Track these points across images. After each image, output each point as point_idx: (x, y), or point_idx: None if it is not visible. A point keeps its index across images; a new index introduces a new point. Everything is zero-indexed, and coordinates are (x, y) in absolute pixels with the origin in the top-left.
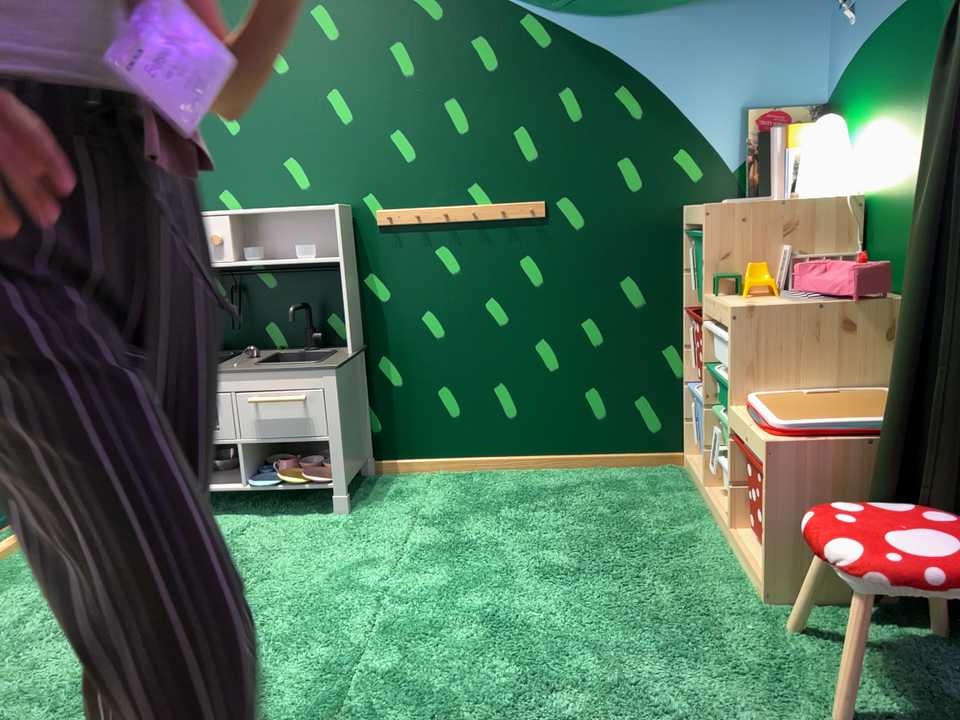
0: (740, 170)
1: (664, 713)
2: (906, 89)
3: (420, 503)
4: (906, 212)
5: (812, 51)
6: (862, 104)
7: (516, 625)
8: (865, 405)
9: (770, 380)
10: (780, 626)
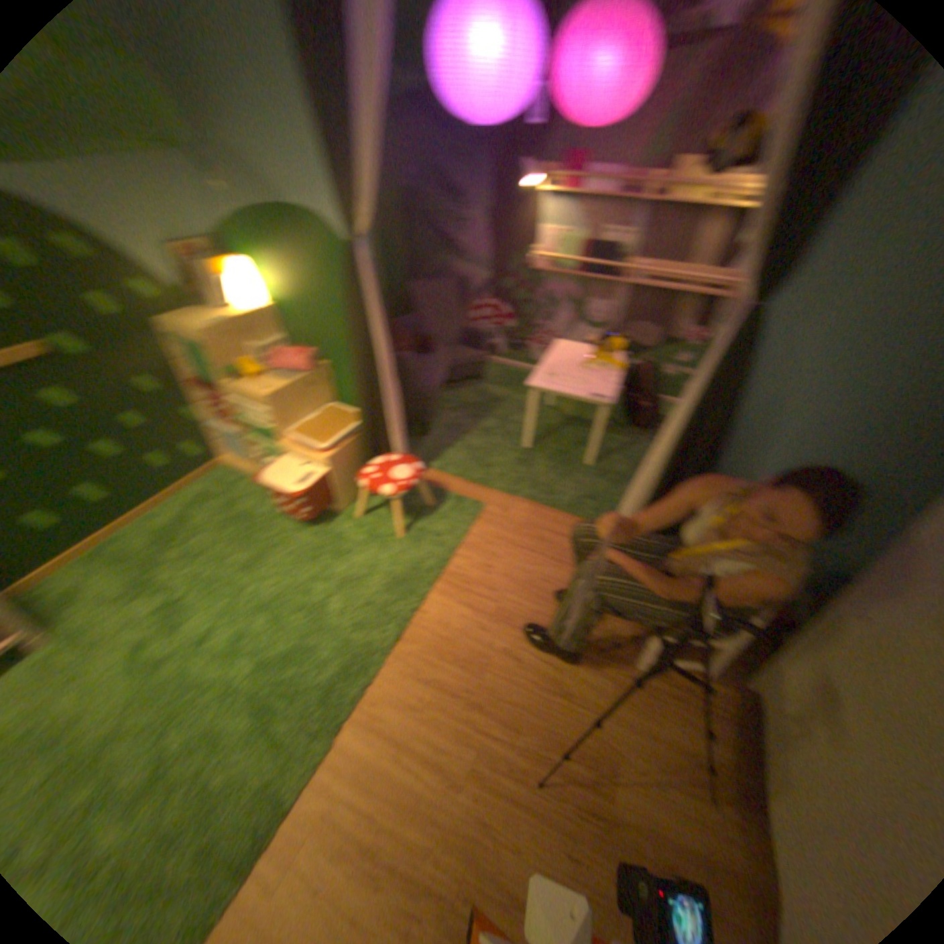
0: (174, 287)
1: (358, 579)
2: (283, 257)
3: (87, 596)
4: (304, 321)
5: (184, 198)
6: (246, 250)
7: (266, 601)
8: (333, 420)
9: (287, 424)
10: (350, 519)
